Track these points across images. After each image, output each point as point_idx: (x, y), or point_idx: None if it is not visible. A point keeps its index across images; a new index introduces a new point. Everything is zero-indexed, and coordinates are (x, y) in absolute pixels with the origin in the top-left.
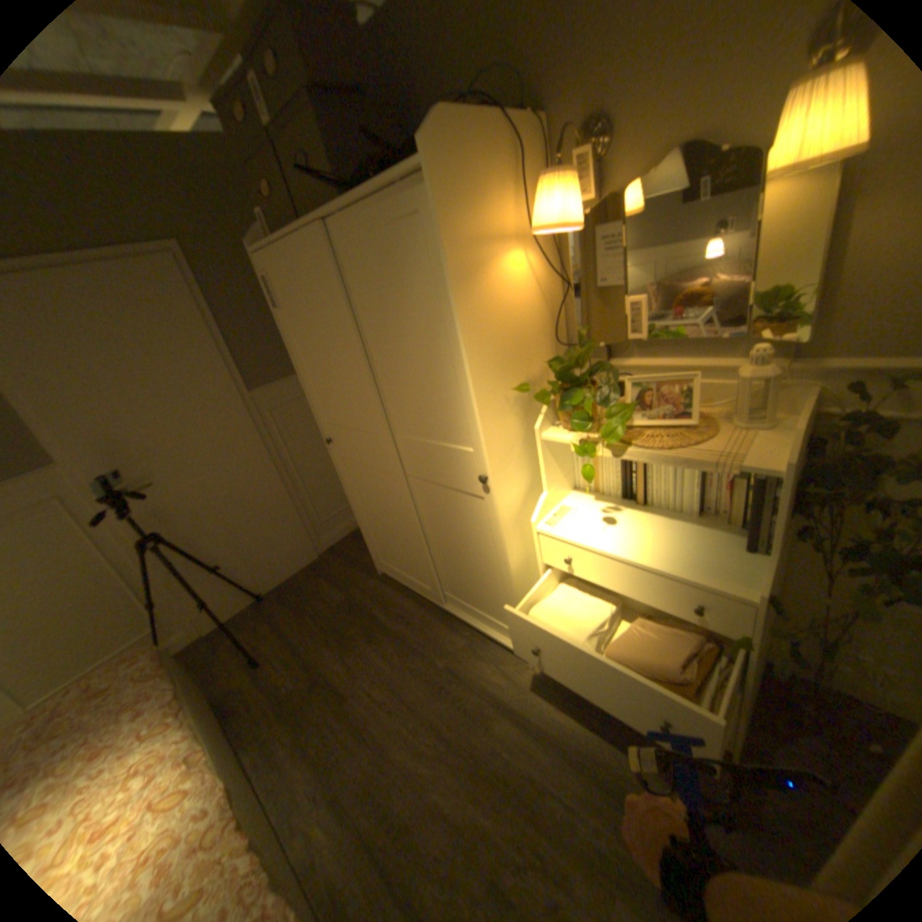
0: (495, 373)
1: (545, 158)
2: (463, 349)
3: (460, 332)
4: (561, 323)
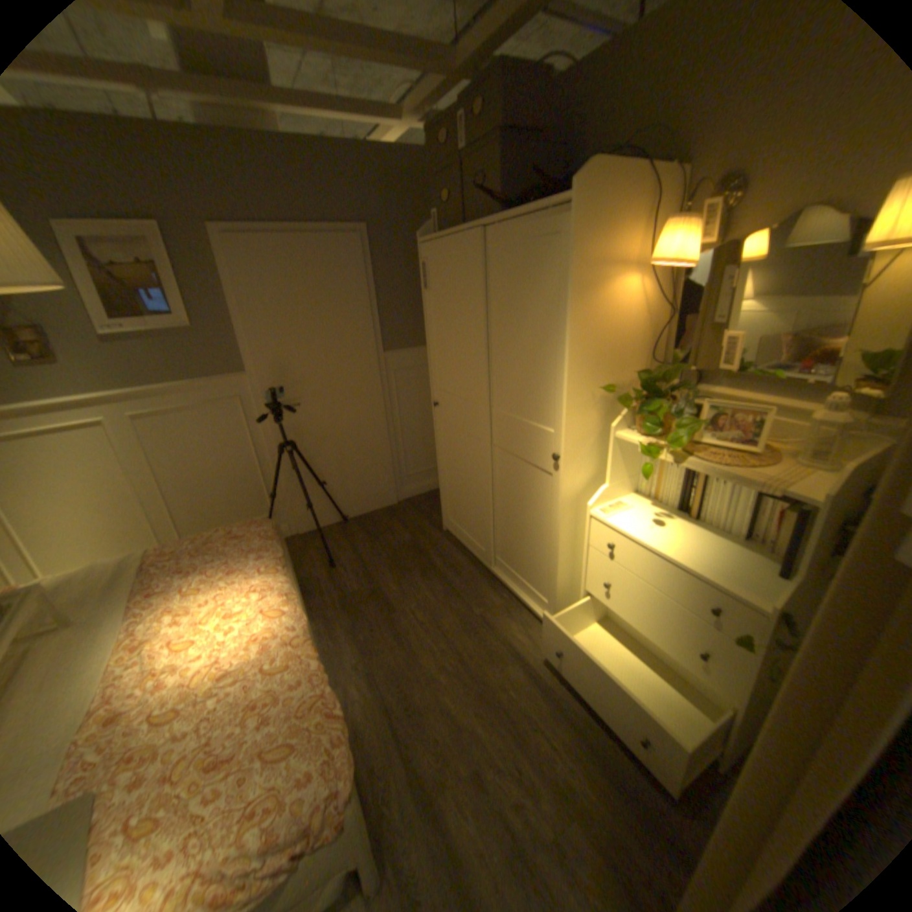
0: (590, 372)
1: (682, 203)
2: (568, 346)
3: (569, 332)
4: (663, 344)
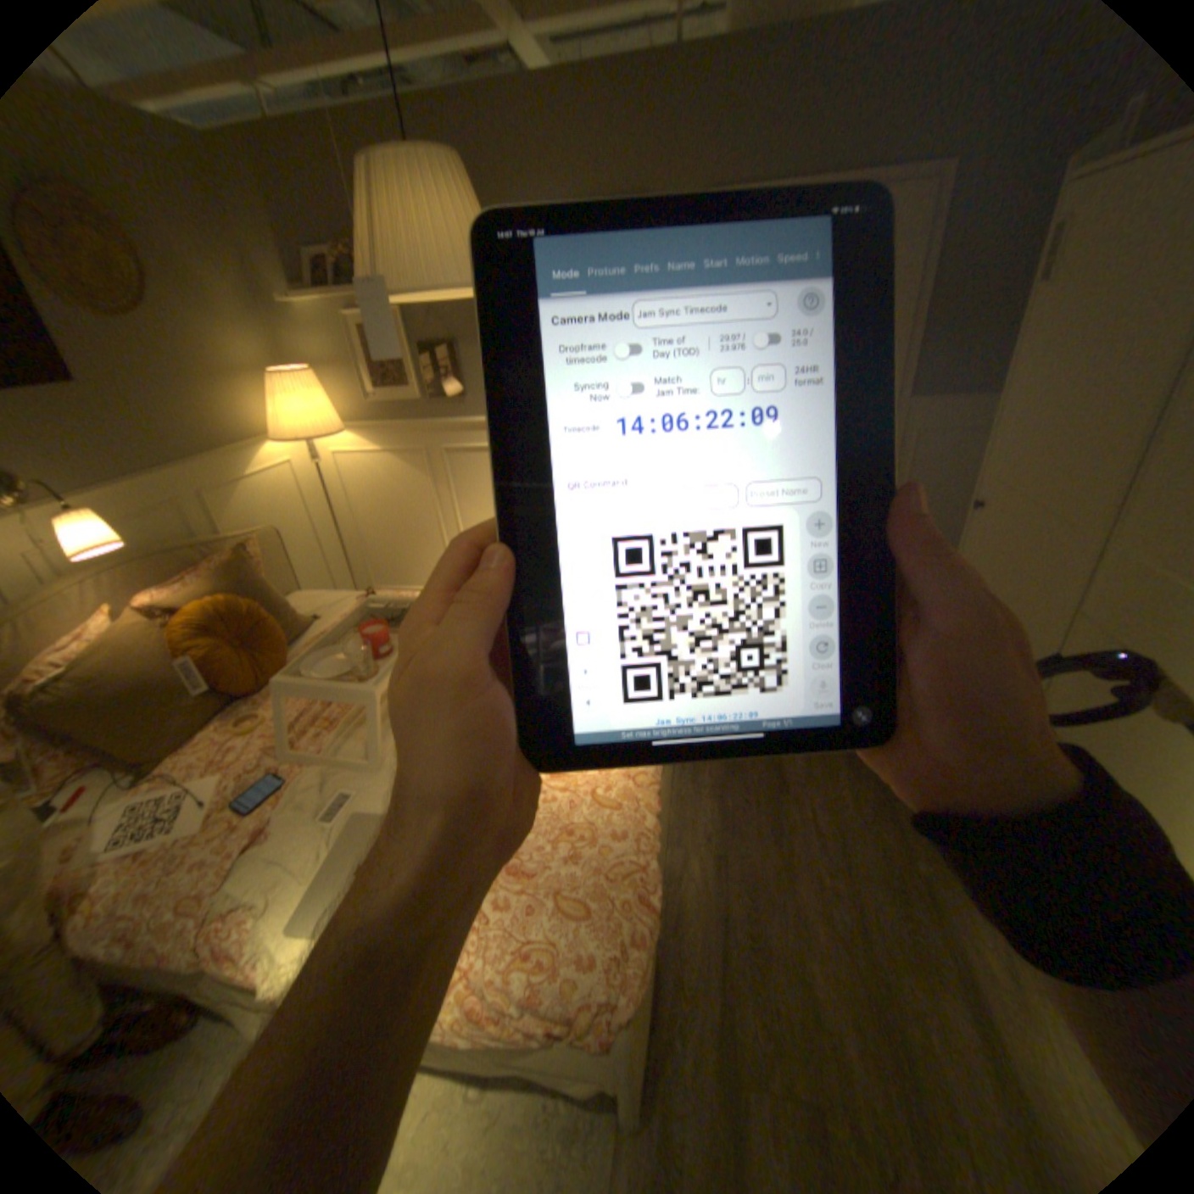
0: None
1: None
2: None
3: None
4: None
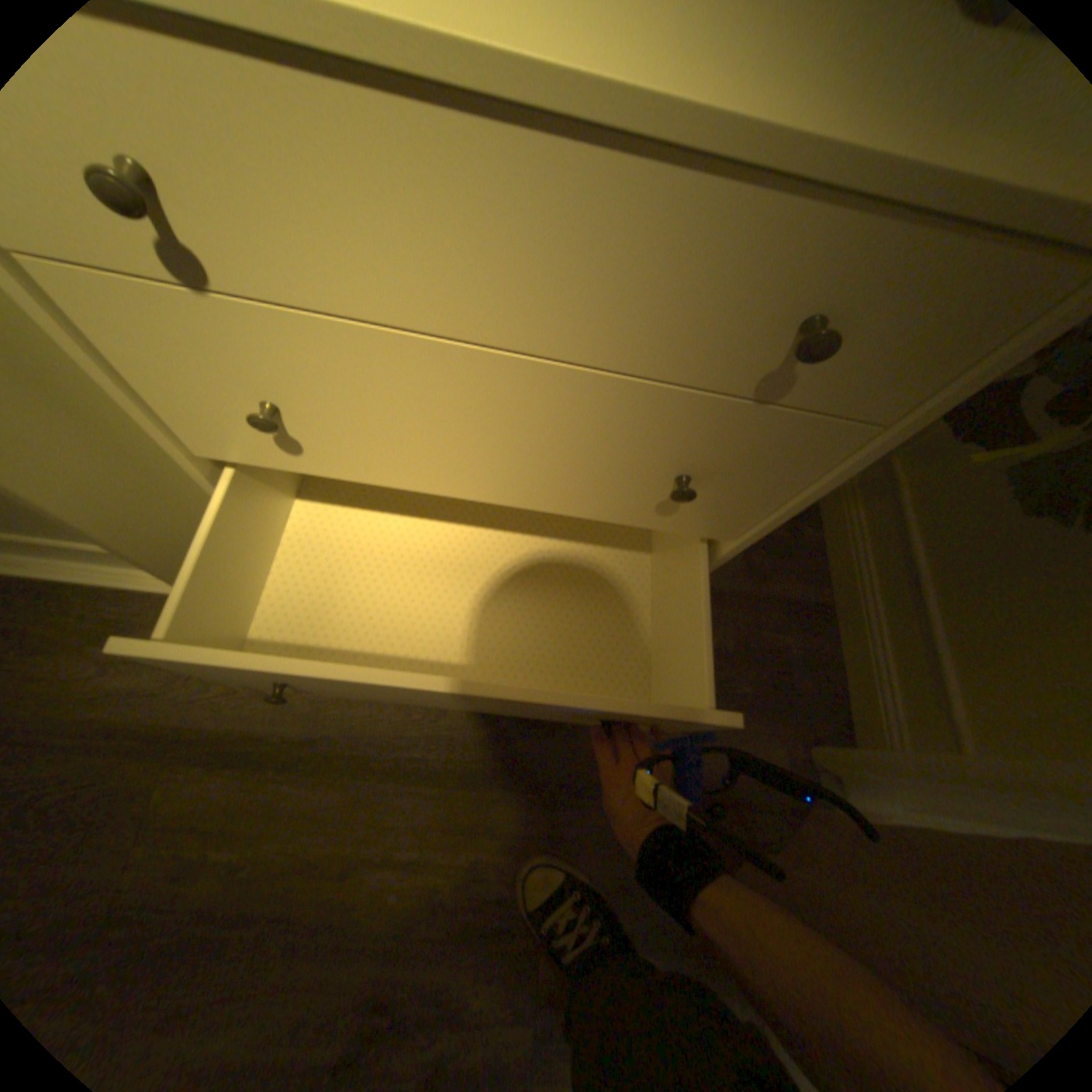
0: None
1: None
2: None
3: None
4: None
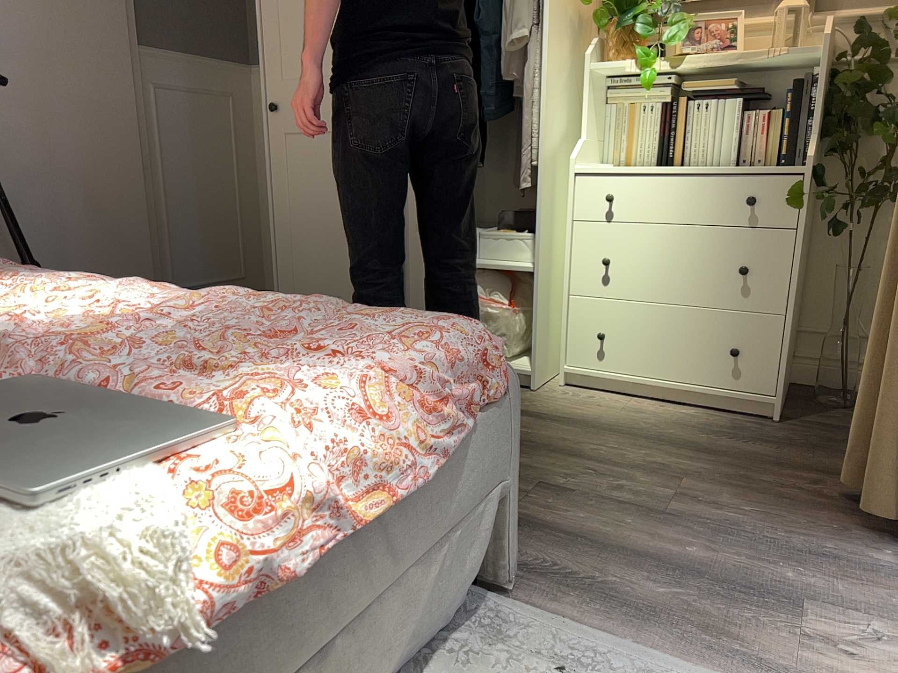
0: None
1: None
2: None
3: None
4: None
